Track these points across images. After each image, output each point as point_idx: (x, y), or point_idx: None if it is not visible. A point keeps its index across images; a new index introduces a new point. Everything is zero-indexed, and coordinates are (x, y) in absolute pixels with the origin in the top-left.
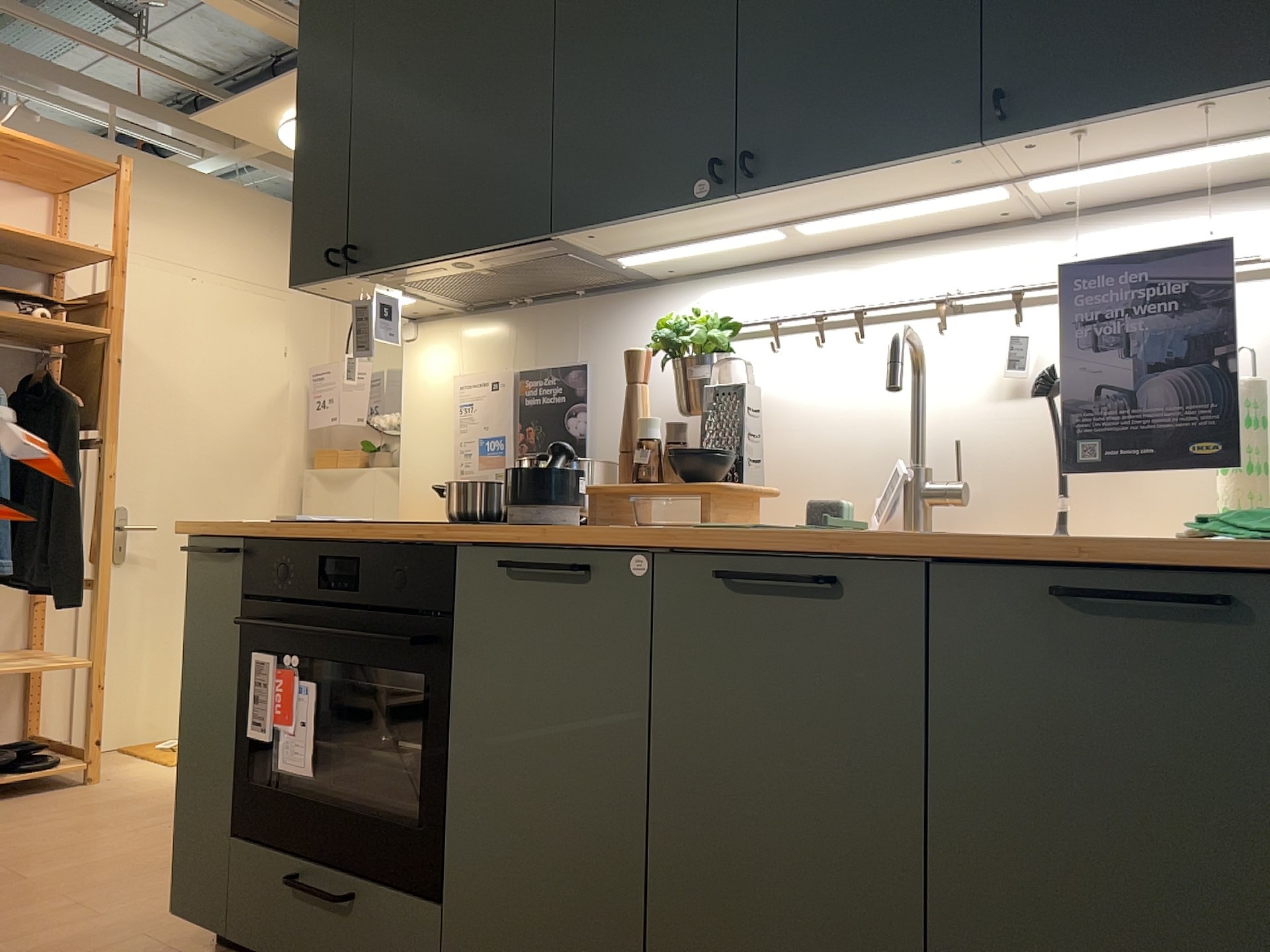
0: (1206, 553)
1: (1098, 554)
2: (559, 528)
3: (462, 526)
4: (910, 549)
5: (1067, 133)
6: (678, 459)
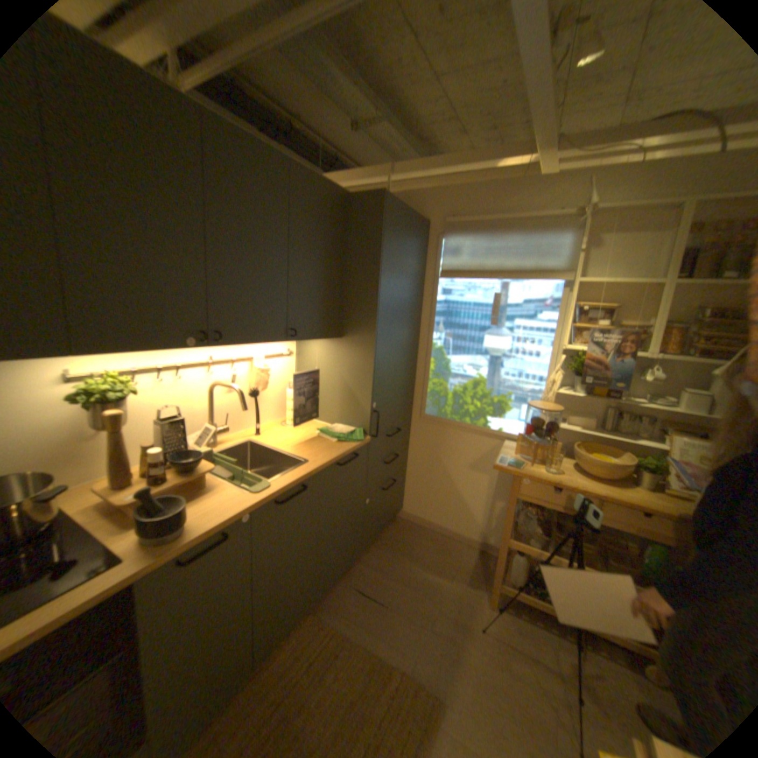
0: (355, 449)
1: (344, 456)
2: (187, 528)
3: (114, 570)
4: (319, 470)
5: (299, 341)
6: (174, 465)
